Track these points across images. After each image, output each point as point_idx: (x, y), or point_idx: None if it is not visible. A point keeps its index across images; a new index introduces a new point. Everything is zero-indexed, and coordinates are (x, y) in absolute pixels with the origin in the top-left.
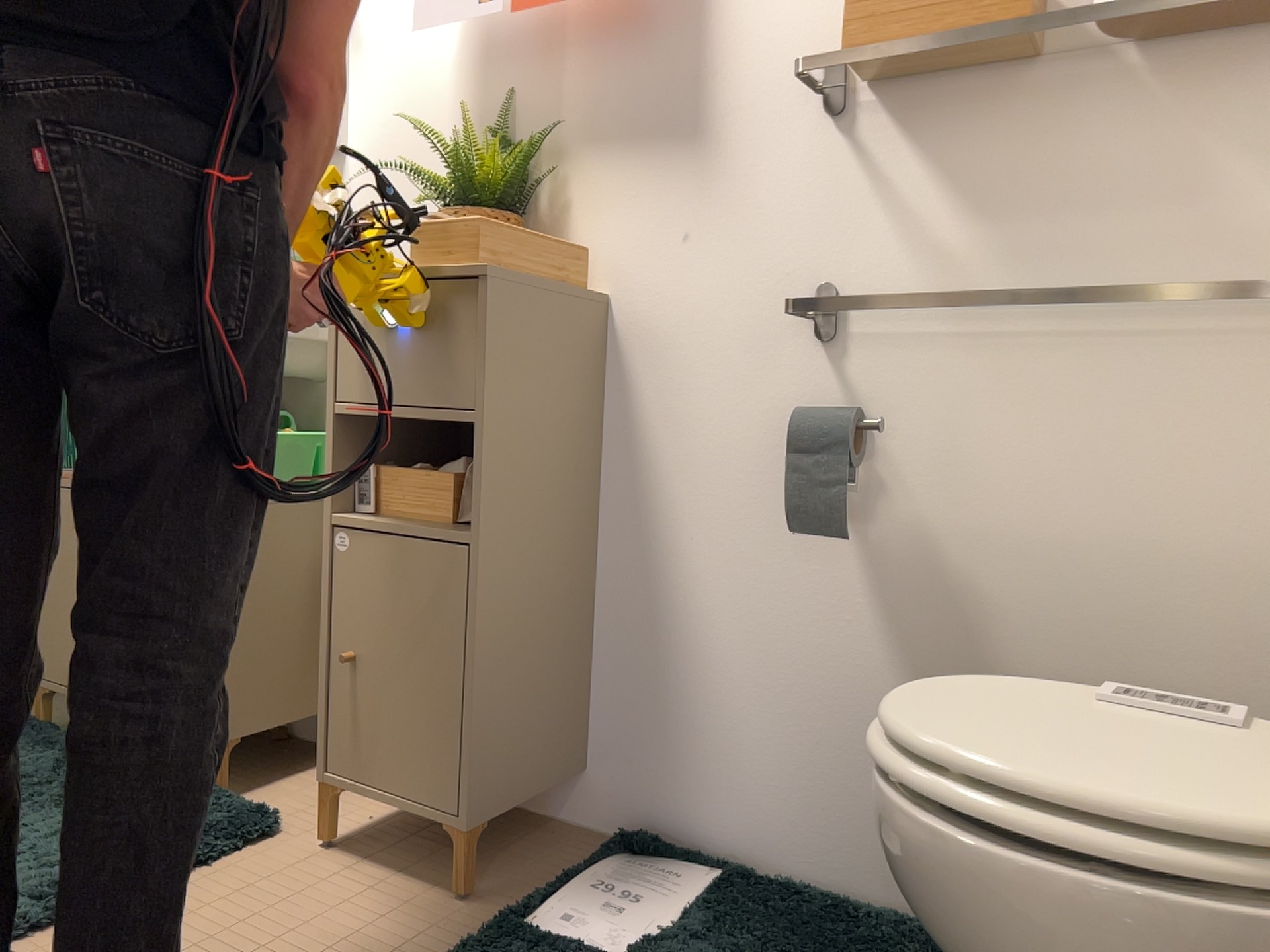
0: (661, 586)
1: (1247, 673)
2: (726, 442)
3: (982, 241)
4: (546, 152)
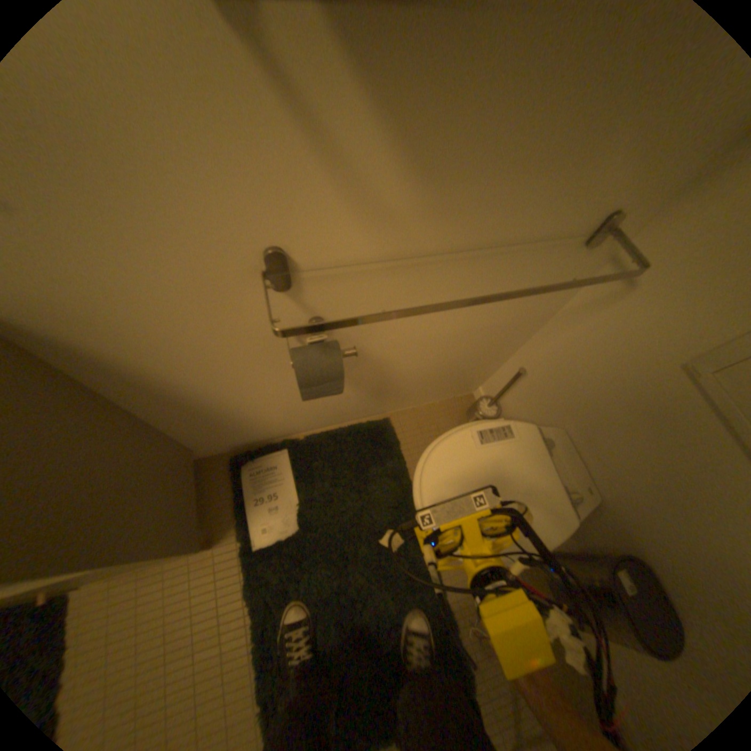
0: (200, 408)
1: (483, 350)
2: (213, 353)
3: (430, 198)
4: None
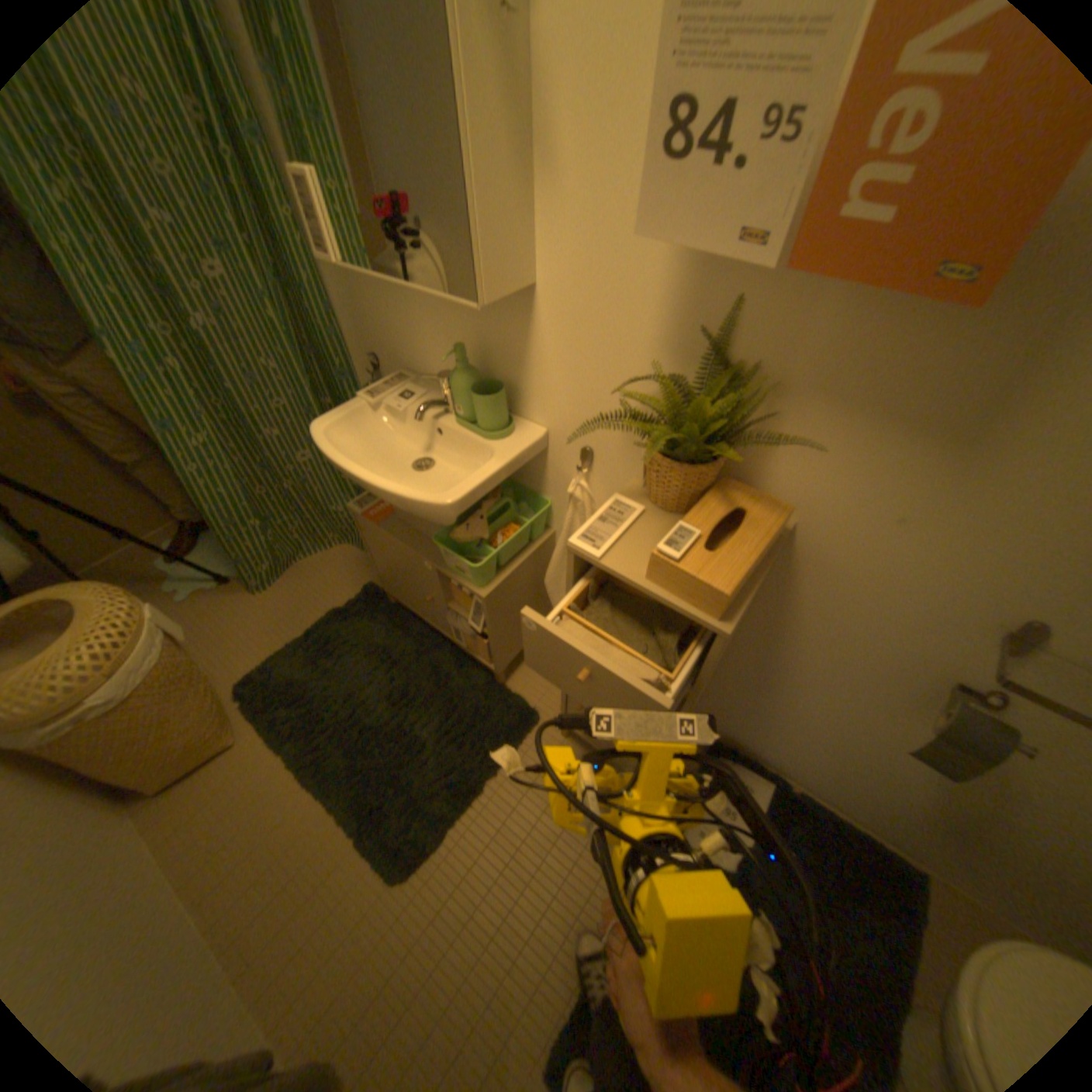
0: (775, 679)
1: None
2: (867, 652)
3: None
4: (768, 375)
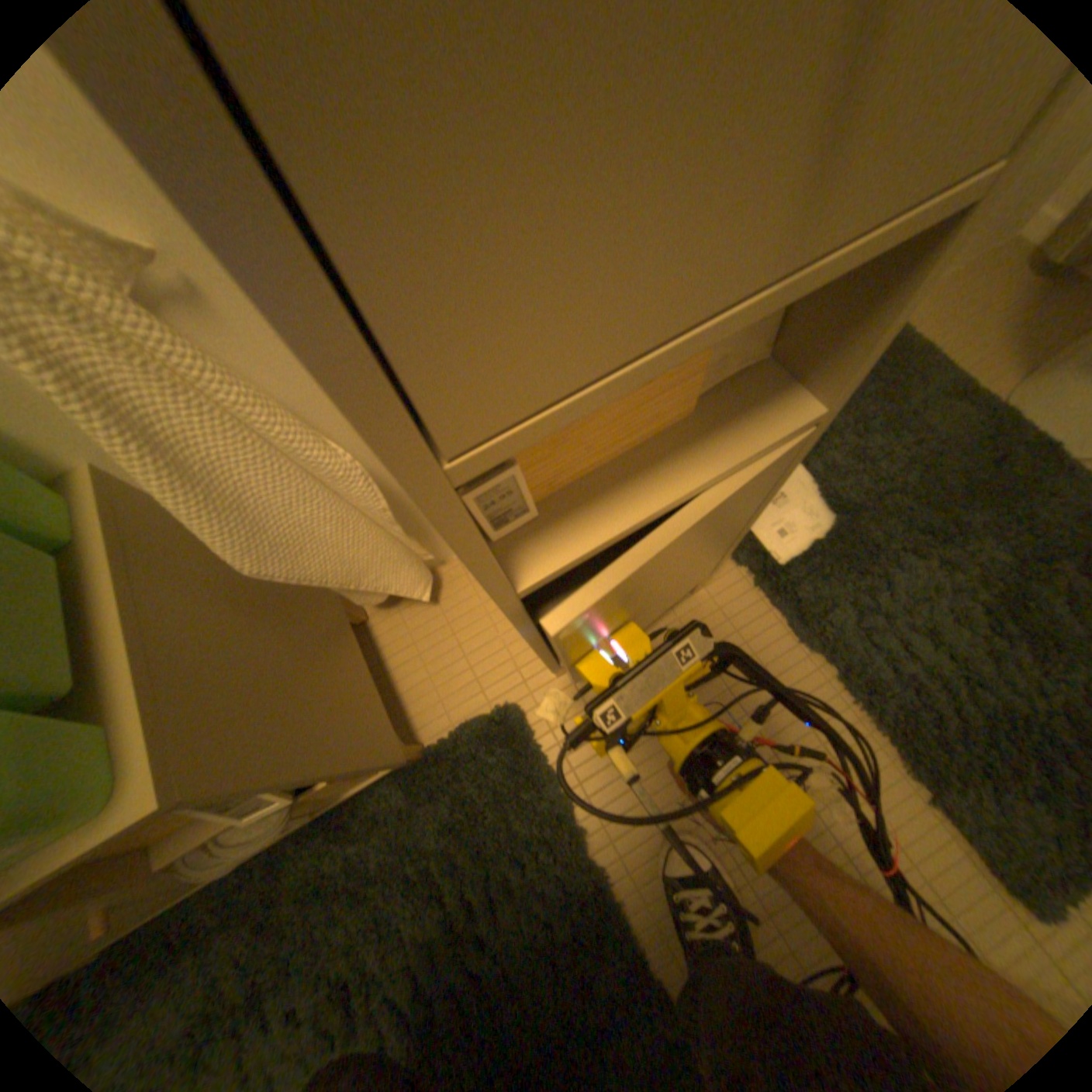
0: None
1: None
2: None
3: None
4: None
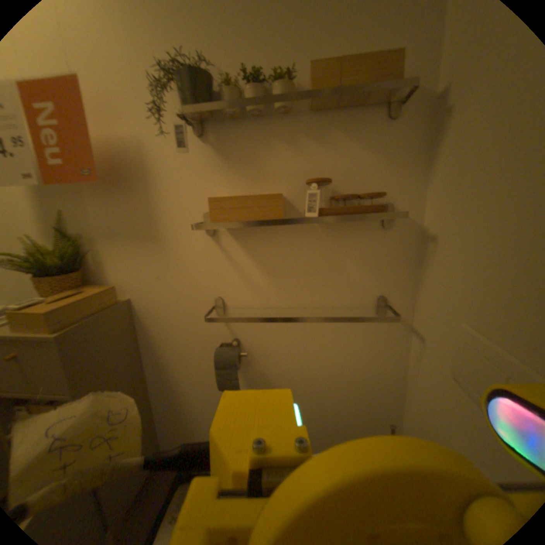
0: (176, 399)
1: (363, 407)
2: (191, 351)
3: (275, 283)
4: (83, 237)
